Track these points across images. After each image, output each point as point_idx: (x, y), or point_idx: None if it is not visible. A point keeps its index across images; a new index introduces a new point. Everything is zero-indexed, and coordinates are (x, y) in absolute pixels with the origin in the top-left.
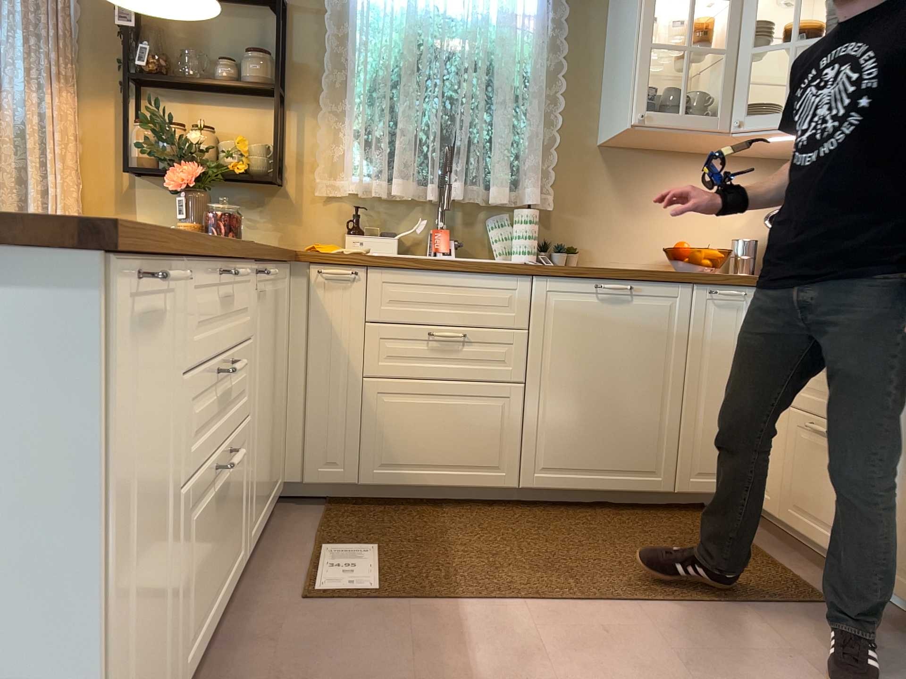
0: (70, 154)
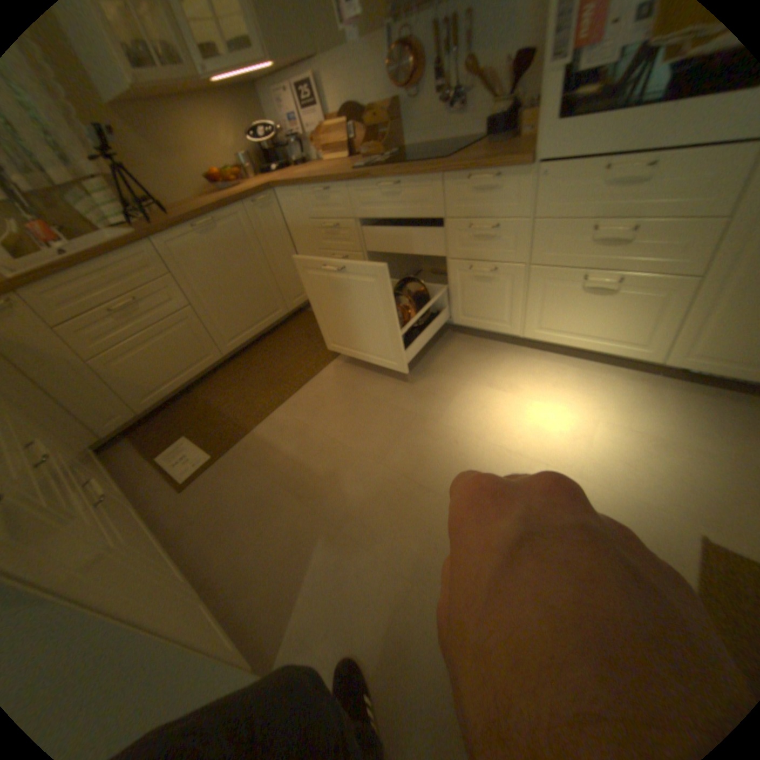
0: None
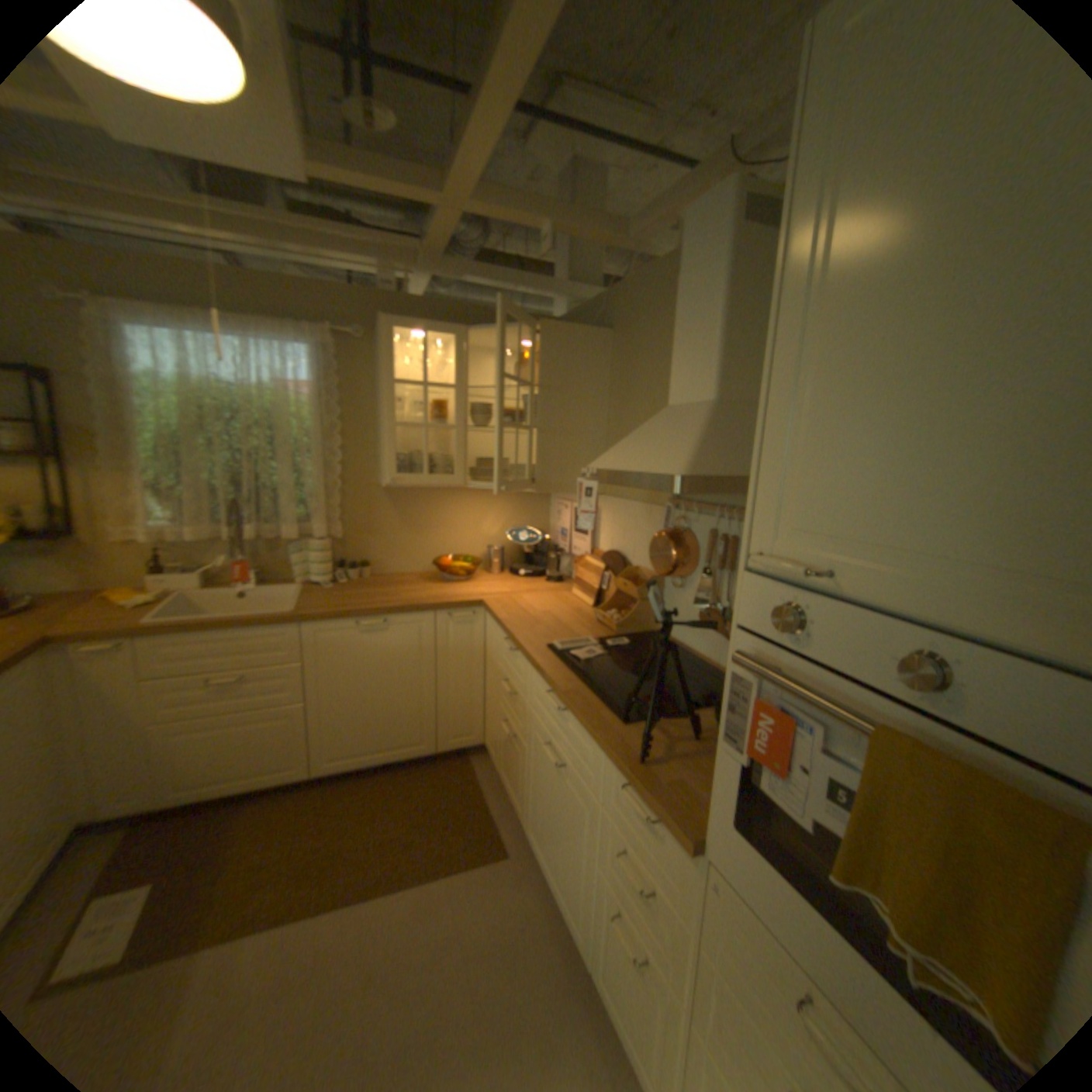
0: None
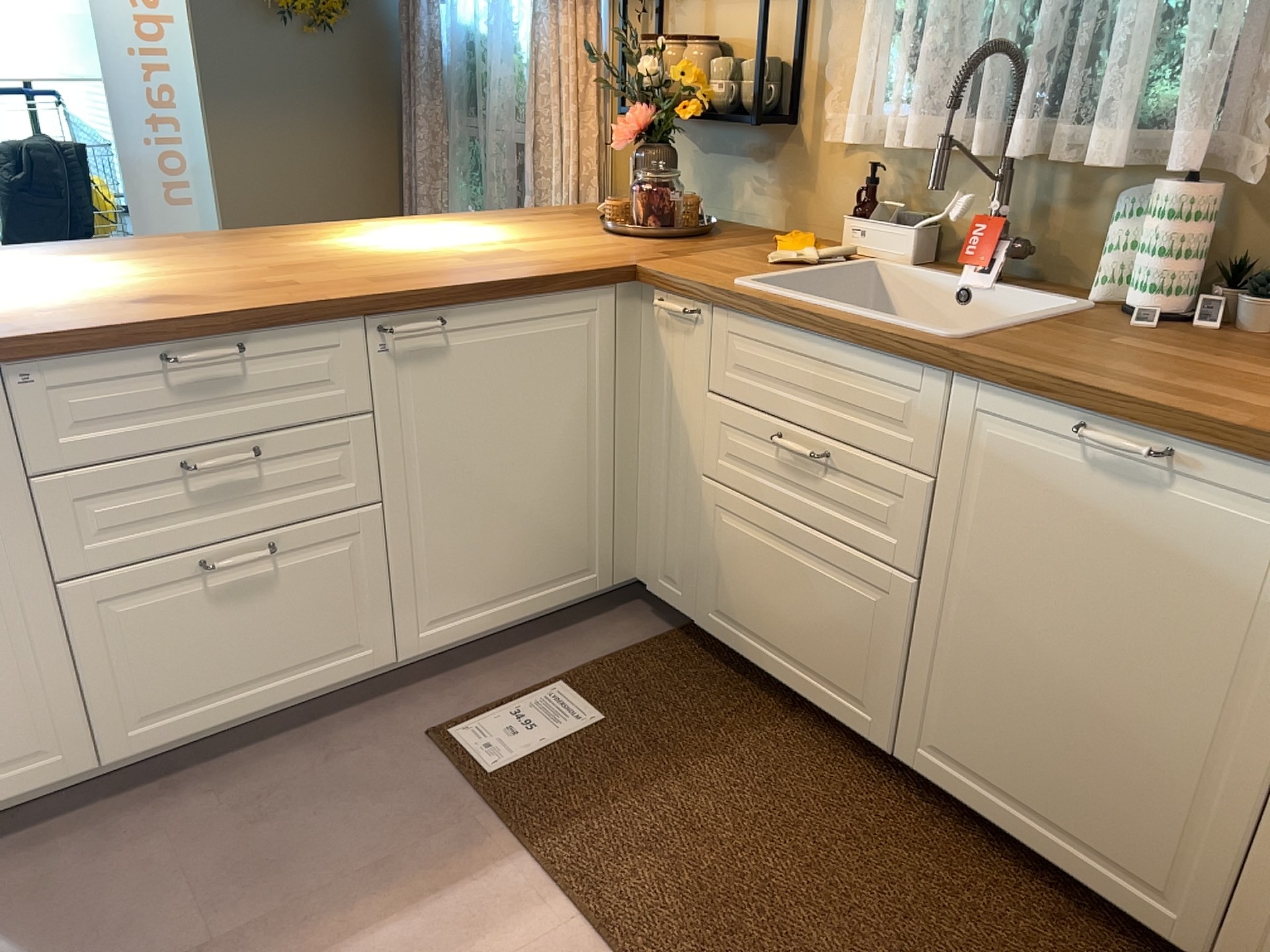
0: (583, 90)
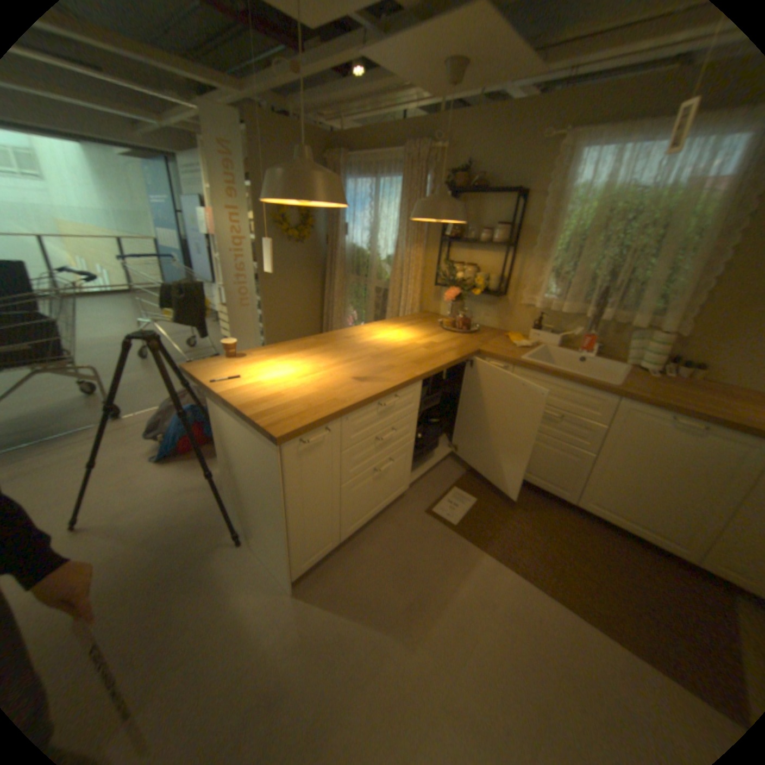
0: (416, 274)
